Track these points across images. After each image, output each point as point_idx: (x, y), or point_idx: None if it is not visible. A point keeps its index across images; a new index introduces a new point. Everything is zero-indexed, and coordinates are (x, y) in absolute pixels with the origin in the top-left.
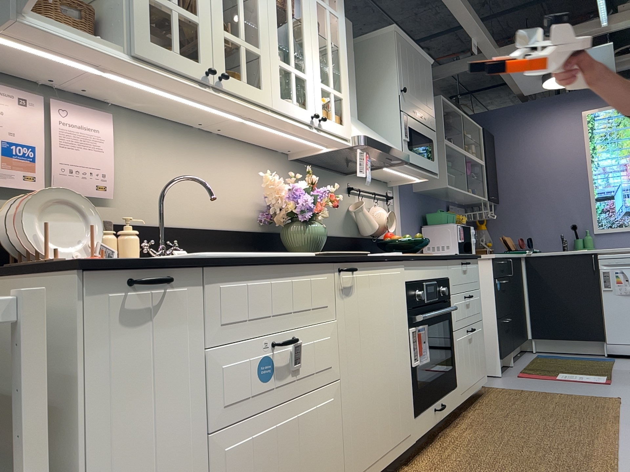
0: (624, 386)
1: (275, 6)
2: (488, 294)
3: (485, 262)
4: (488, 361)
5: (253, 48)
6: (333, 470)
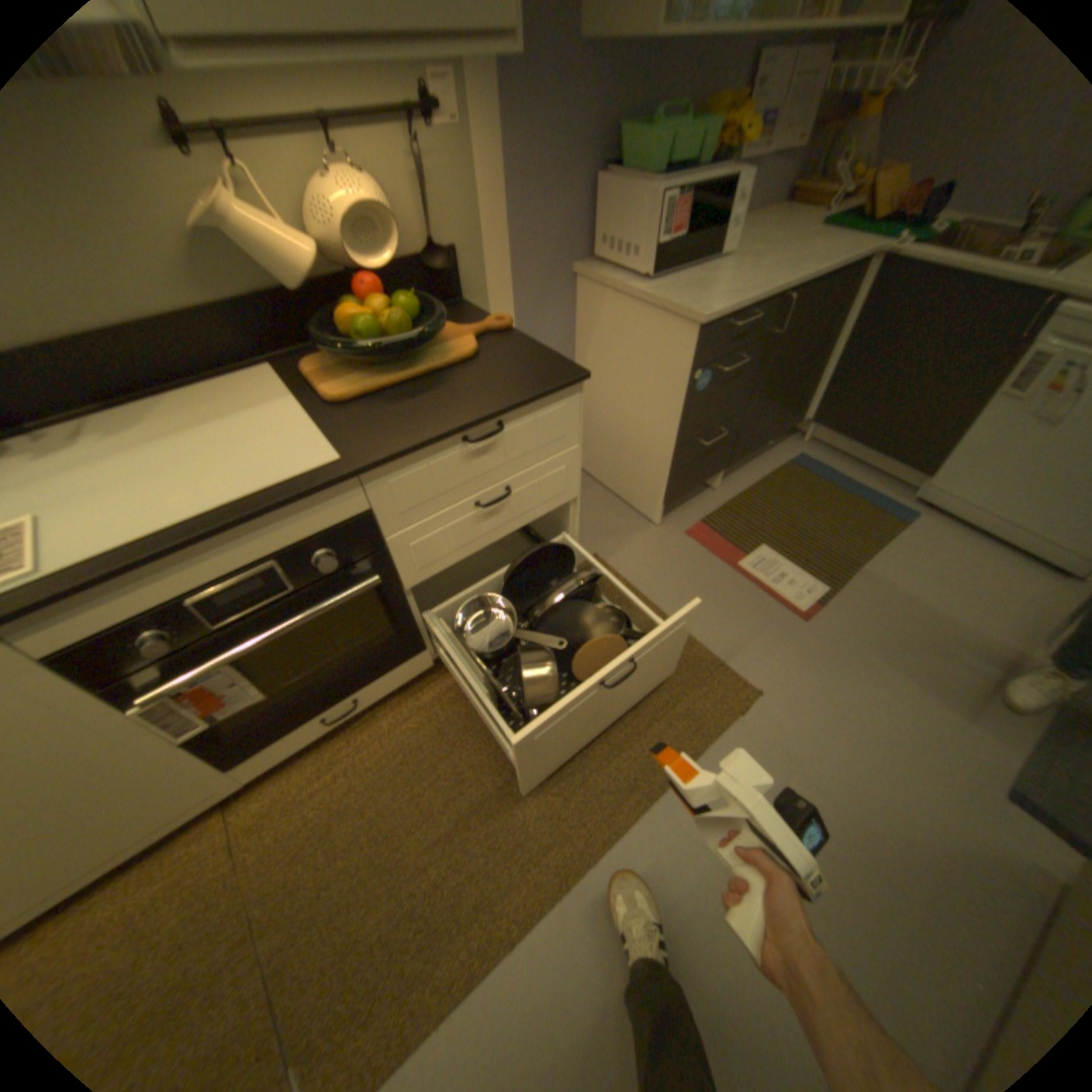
0: (820, 643)
1: None
2: (671, 395)
3: (684, 323)
4: (645, 498)
5: None
6: None
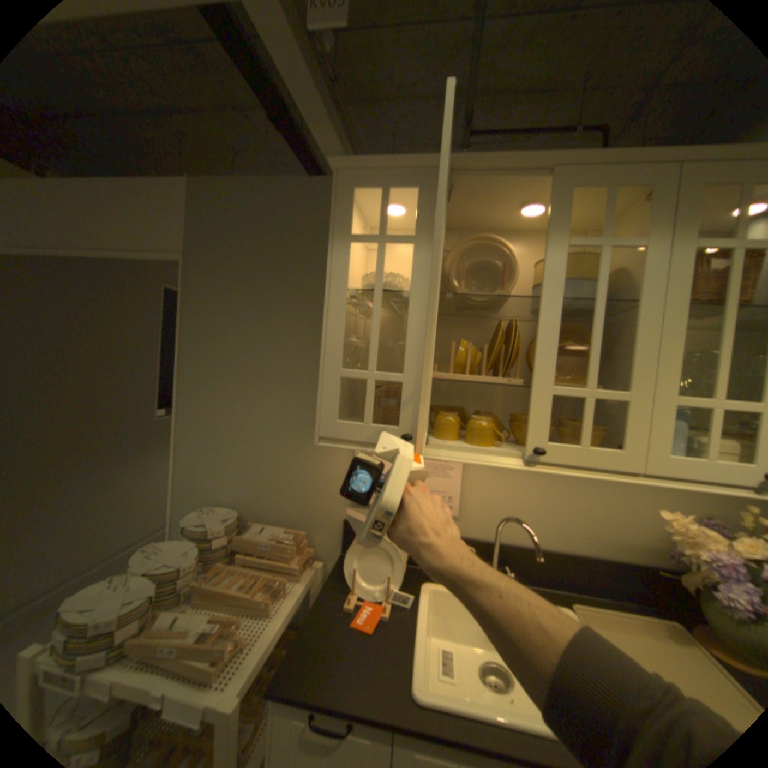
0: None
1: (684, 311)
2: None
3: None
4: None
5: (615, 393)
6: None
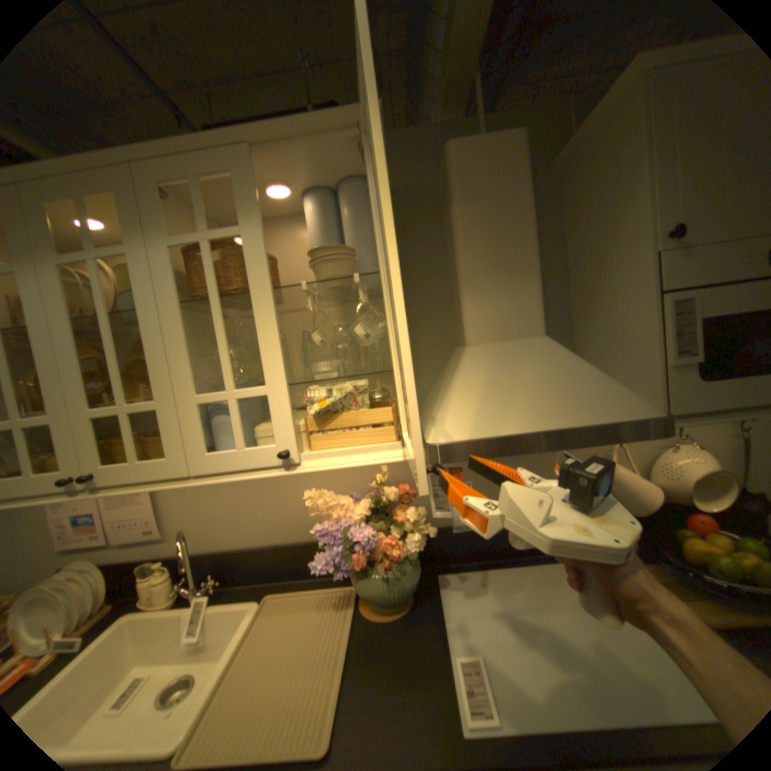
0: None
1: (174, 312)
2: None
3: None
4: None
5: (141, 404)
6: None
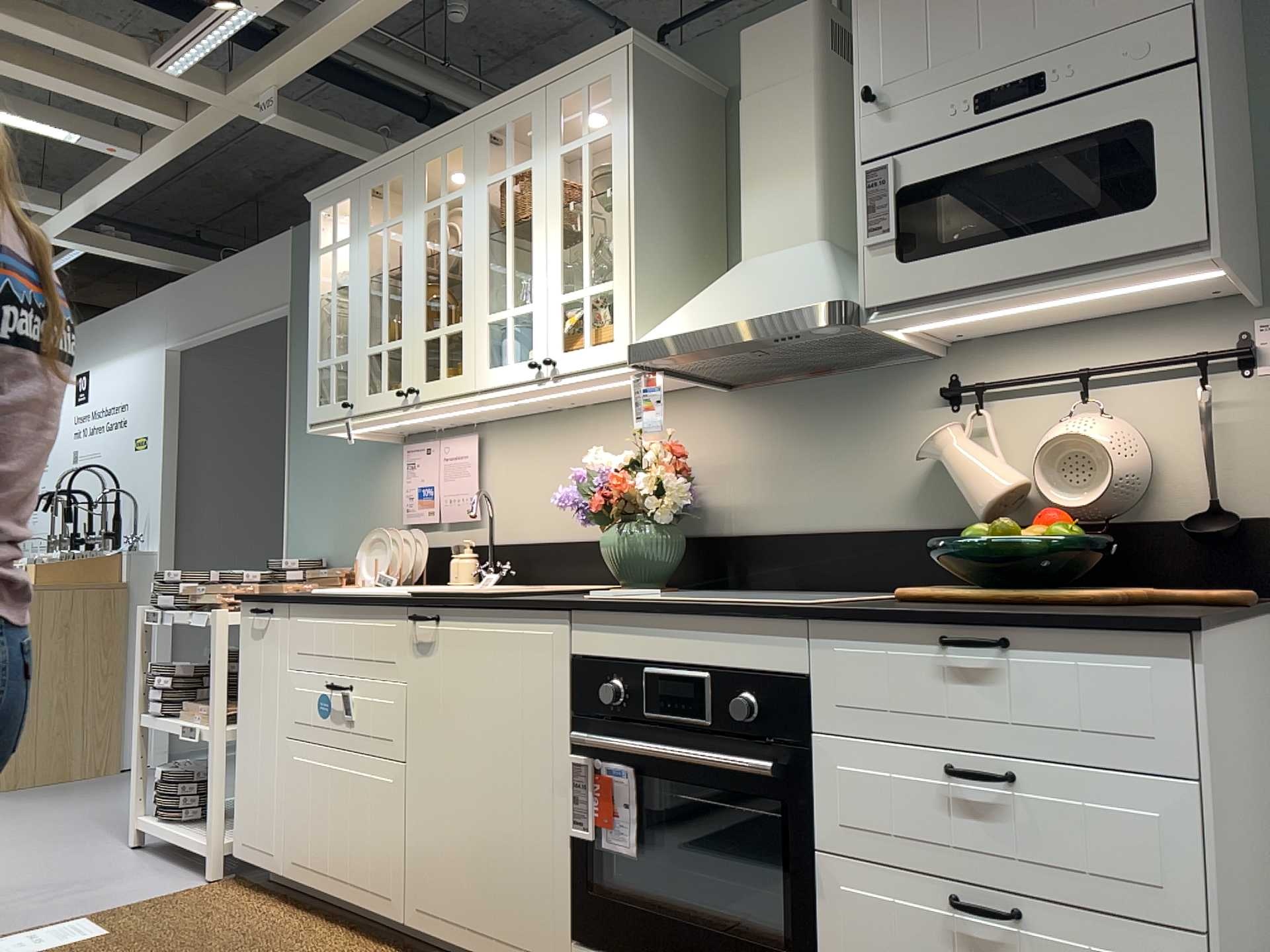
0: None
1: (484, 242)
2: None
3: None
4: None
5: (453, 325)
6: (386, 867)
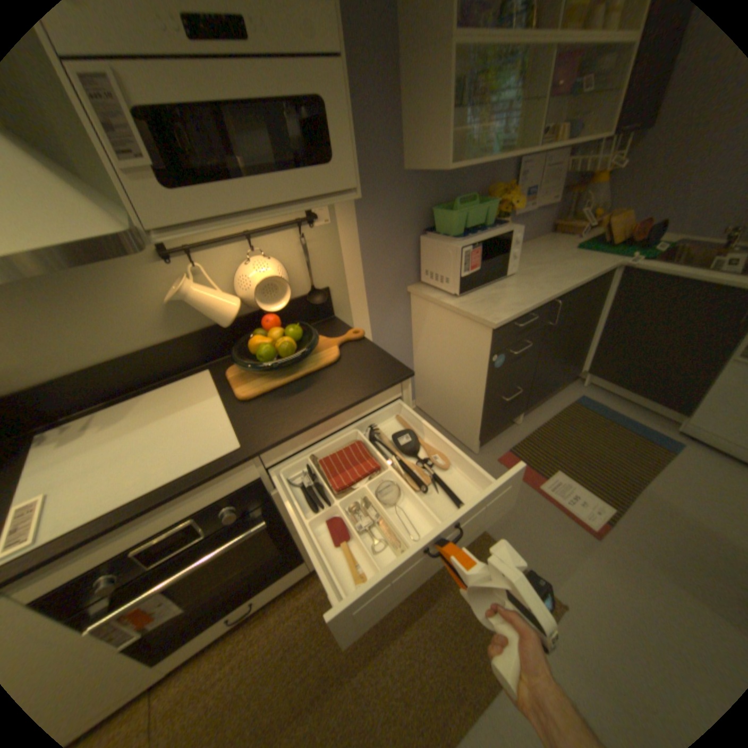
0: (614, 561)
1: None
2: (478, 370)
3: (482, 326)
4: (466, 434)
5: None
6: None
